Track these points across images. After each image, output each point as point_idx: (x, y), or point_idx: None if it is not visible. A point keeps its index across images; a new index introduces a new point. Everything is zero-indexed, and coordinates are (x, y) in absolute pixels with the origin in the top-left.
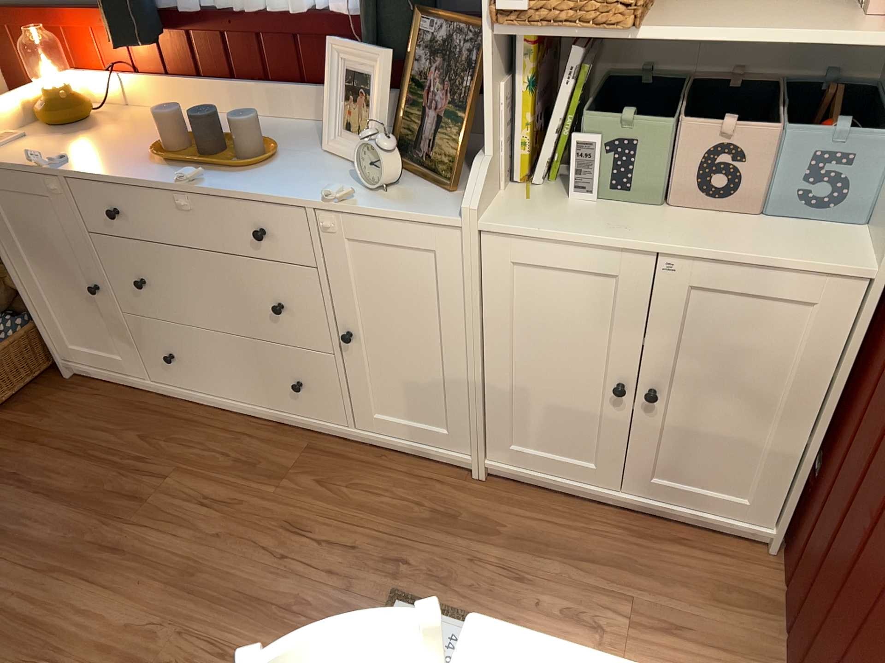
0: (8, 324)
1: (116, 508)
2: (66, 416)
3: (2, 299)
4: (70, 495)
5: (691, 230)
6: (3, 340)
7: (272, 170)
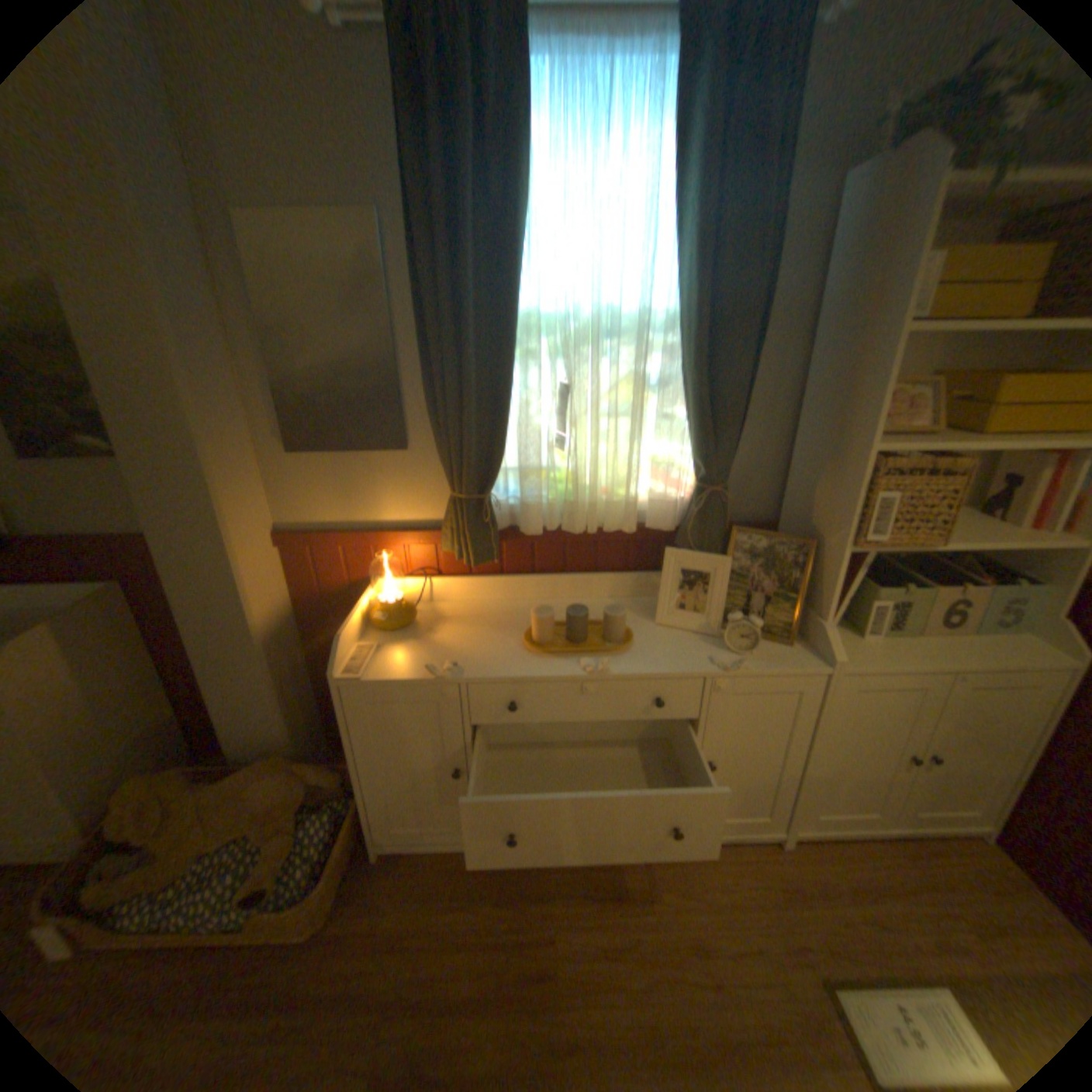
0: (305, 829)
1: (530, 1006)
2: (395, 913)
3: (295, 803)
4: (472, 1012)
5: (959, 650)
6: (308, 849)
7: (637, 646)
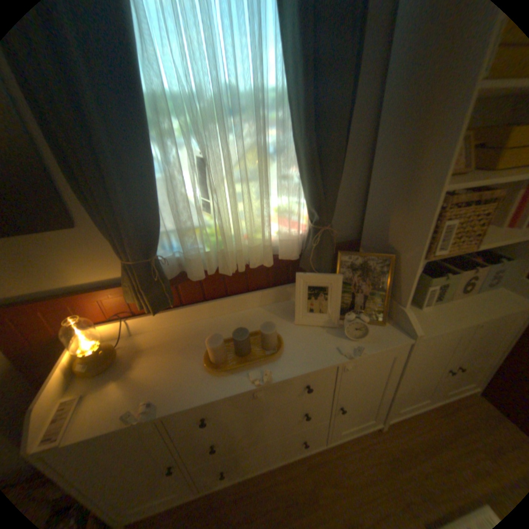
0: None
1: None
2: None
3: None
4: None
5: (475, 307)
6: None
7: (287, 348)
